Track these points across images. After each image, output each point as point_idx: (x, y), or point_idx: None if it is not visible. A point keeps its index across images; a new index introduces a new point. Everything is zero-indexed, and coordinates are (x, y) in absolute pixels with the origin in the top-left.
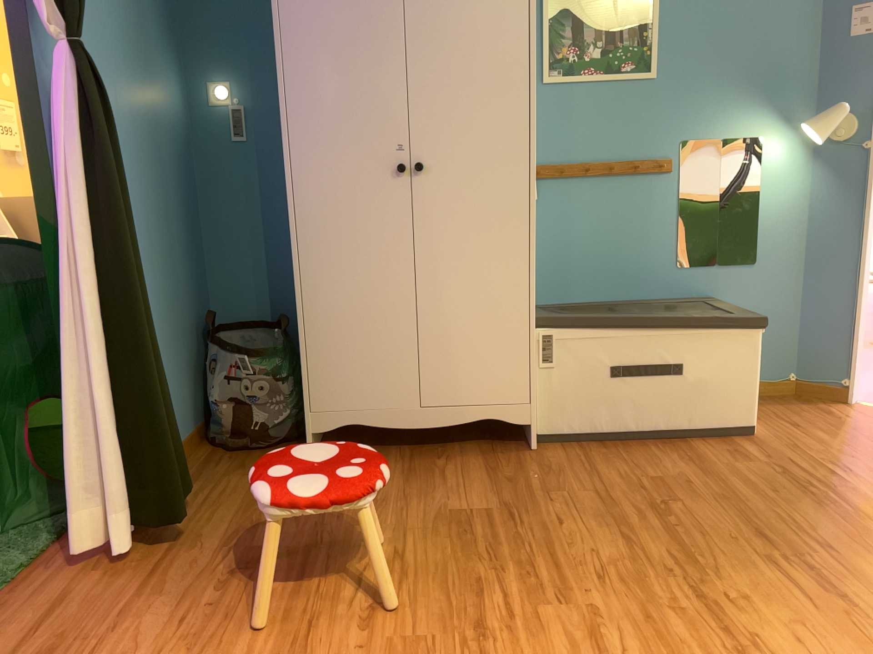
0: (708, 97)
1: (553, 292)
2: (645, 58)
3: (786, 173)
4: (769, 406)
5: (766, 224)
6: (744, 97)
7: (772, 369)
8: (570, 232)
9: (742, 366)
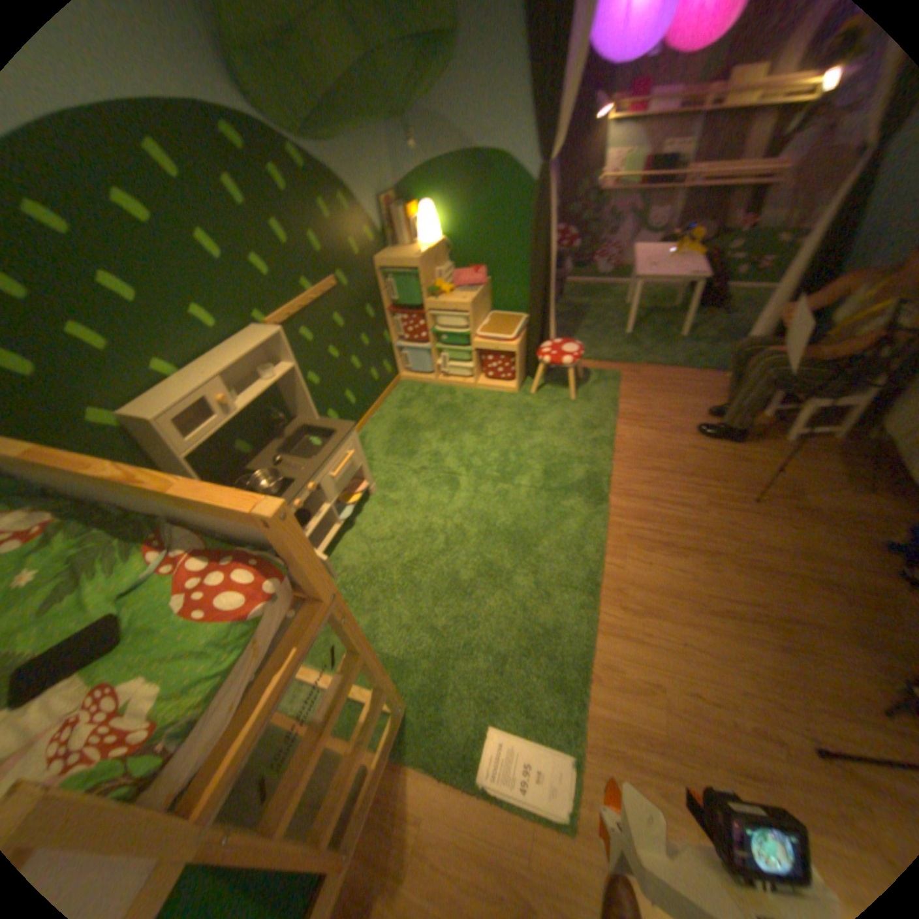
0: None
1: None
2: None
3: None
4: None
5: None
6: None
7: None
8: None
9: None
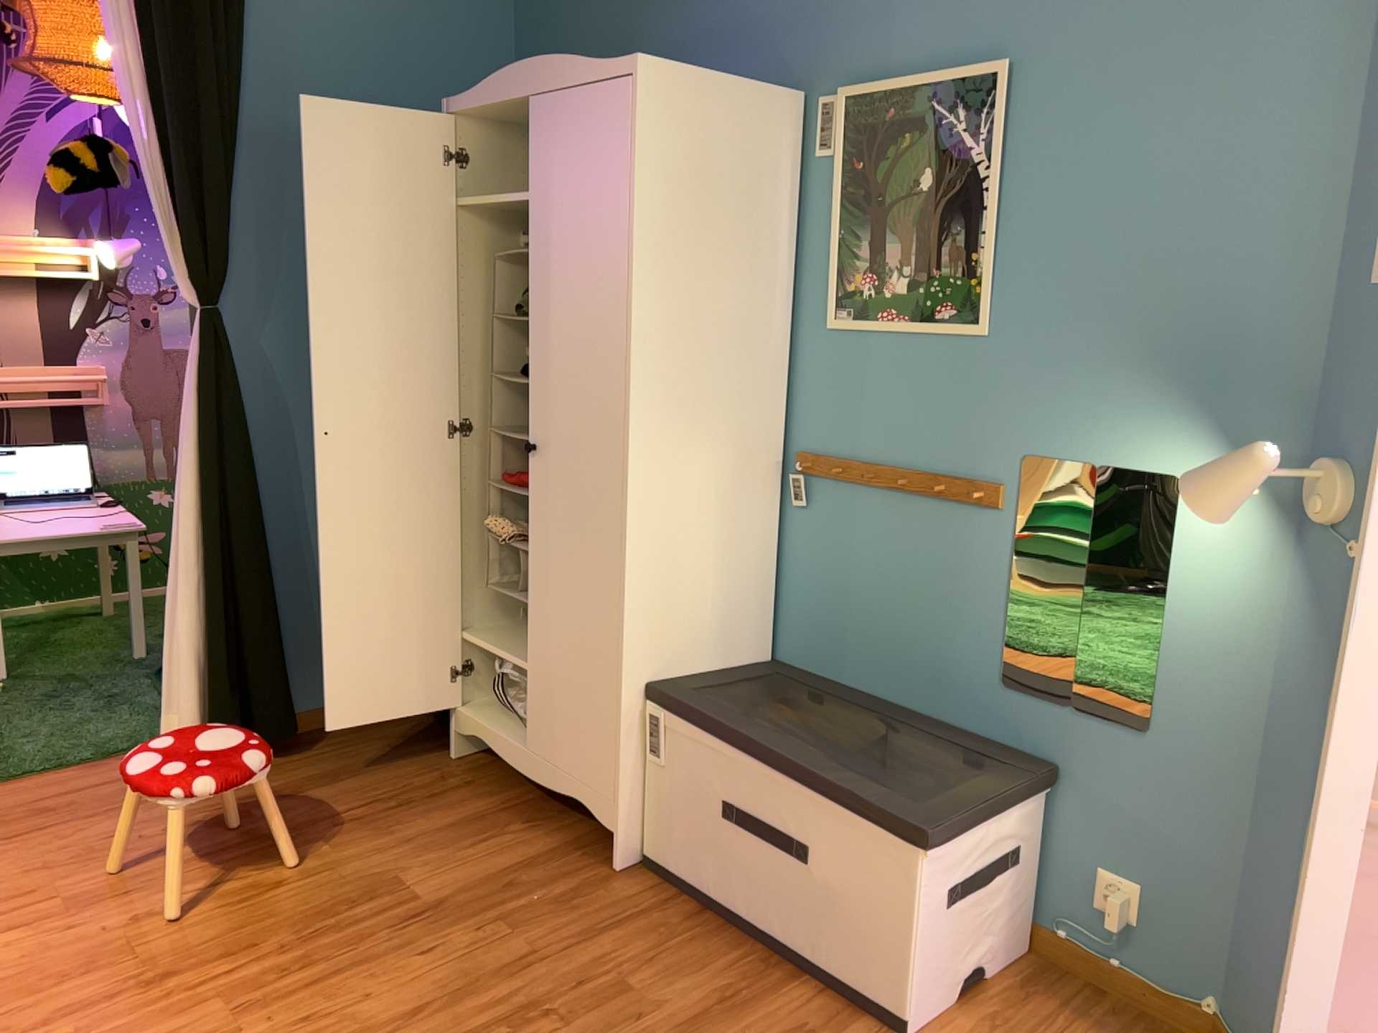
0: (1078, 380)
1: (819, 659)
2: (972, 299)
3: (1226, 562)
4: (1092, 1025)
5: (1175, 658)
6: (1150, 389)
7: (1170, 963)
8: (848, 570)
9: (892, 901)
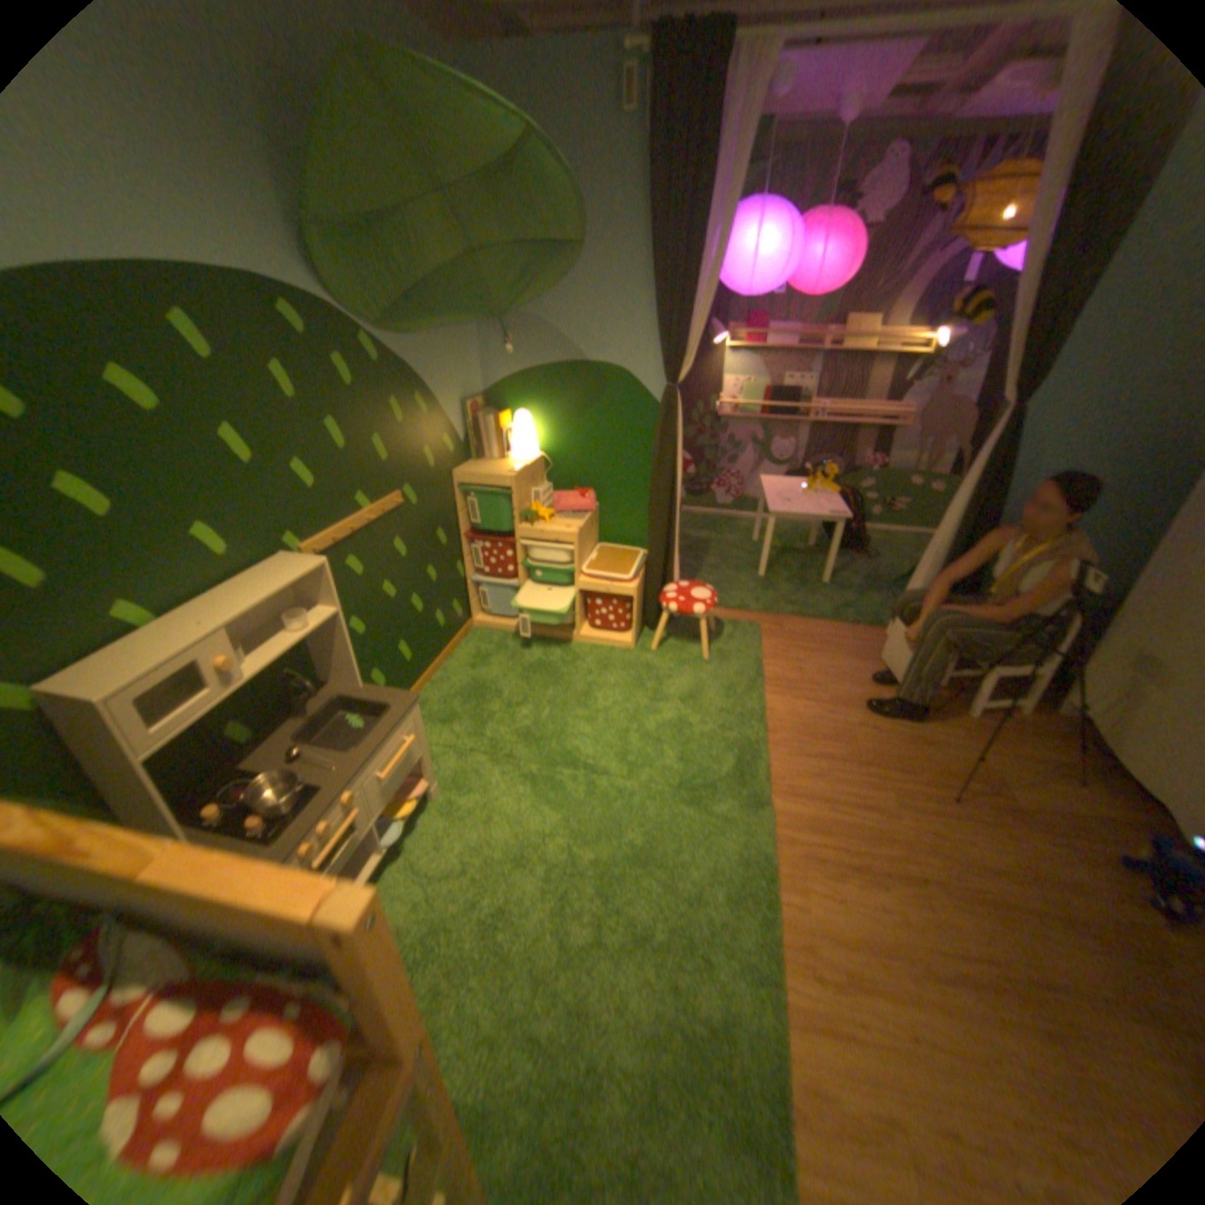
0: None
1: None
2: None
3: None
4: None
5: None
6: None
7: None
8: None
9: None
